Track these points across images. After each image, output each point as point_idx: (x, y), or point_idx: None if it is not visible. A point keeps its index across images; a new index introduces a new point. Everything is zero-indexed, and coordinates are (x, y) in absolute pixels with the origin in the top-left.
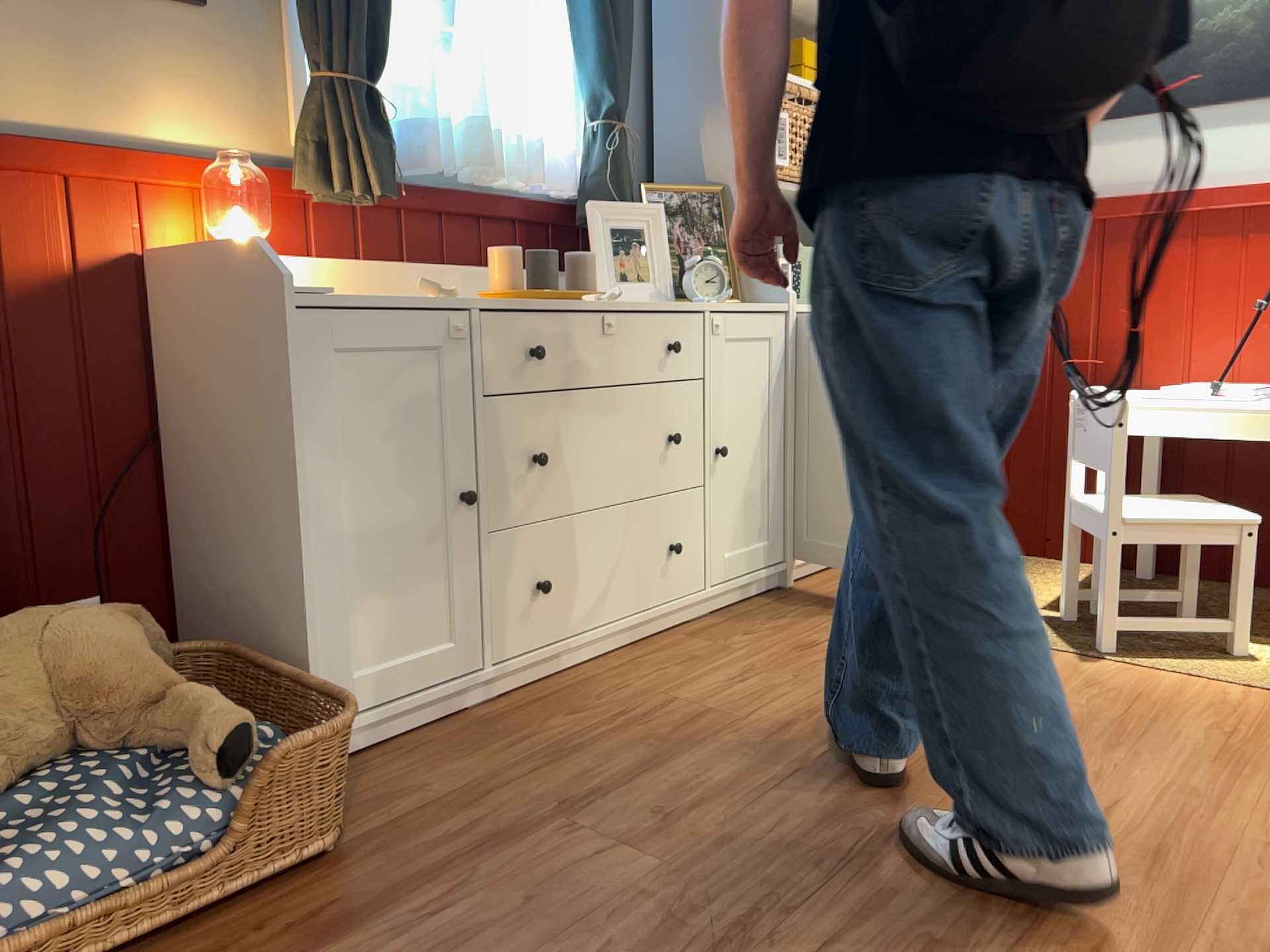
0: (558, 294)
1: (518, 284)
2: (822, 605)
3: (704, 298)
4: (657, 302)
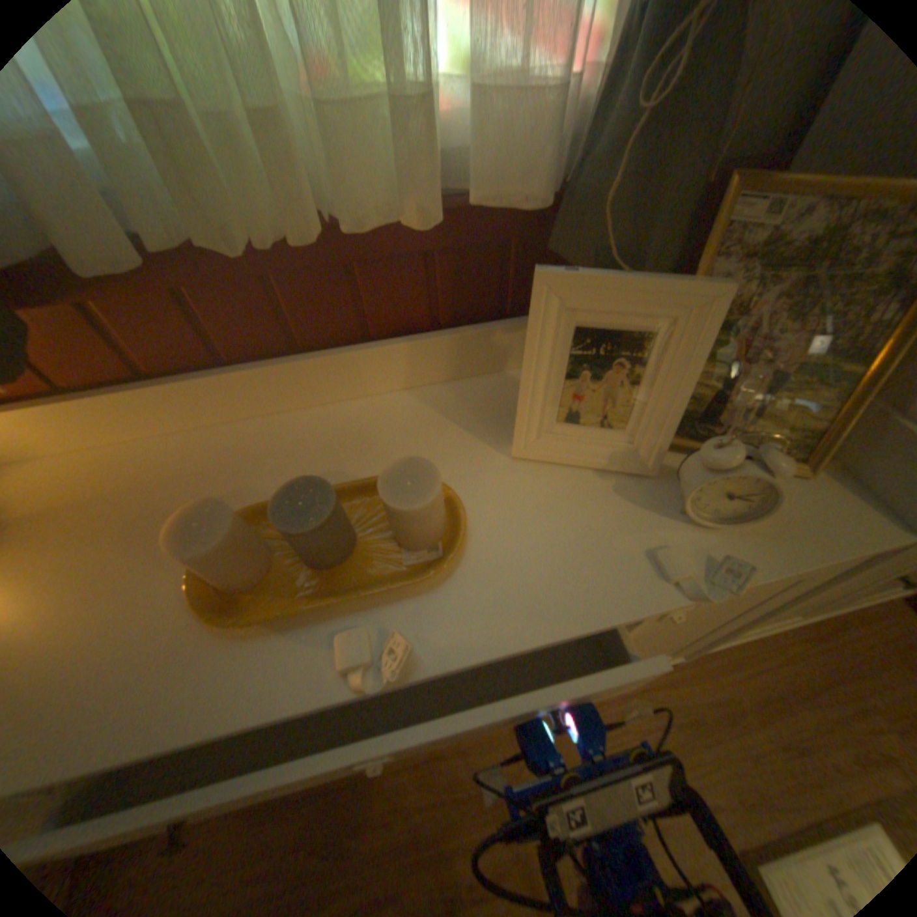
0: (304, 612)
1: (241, 573)
2: (684, 736)
3: (680, 567)
4: (539, 605)
